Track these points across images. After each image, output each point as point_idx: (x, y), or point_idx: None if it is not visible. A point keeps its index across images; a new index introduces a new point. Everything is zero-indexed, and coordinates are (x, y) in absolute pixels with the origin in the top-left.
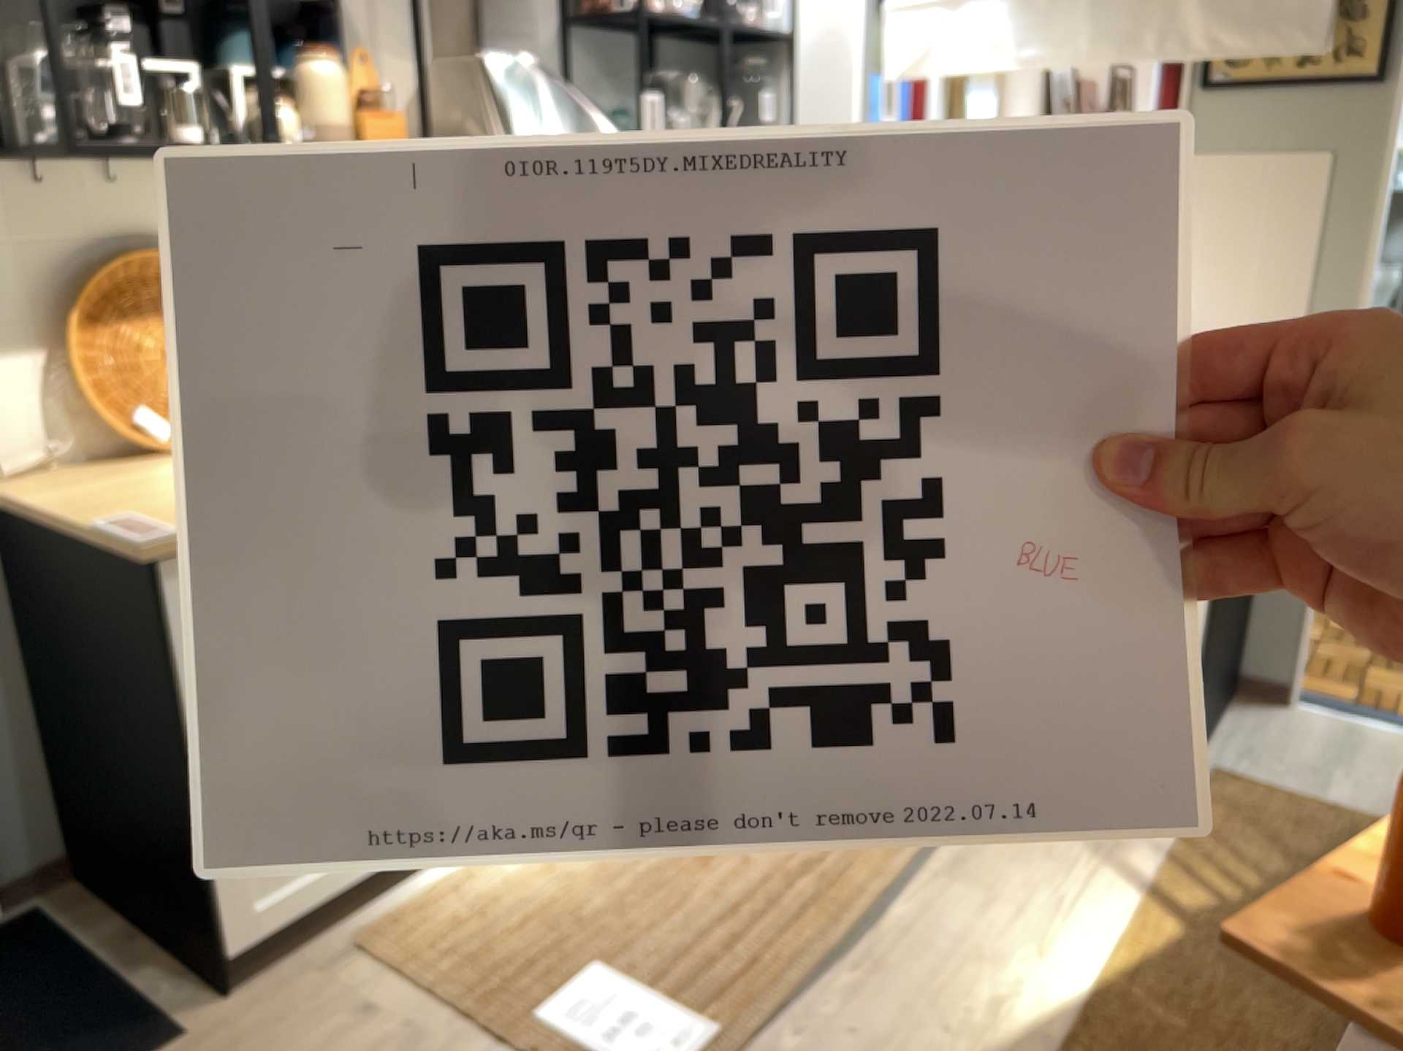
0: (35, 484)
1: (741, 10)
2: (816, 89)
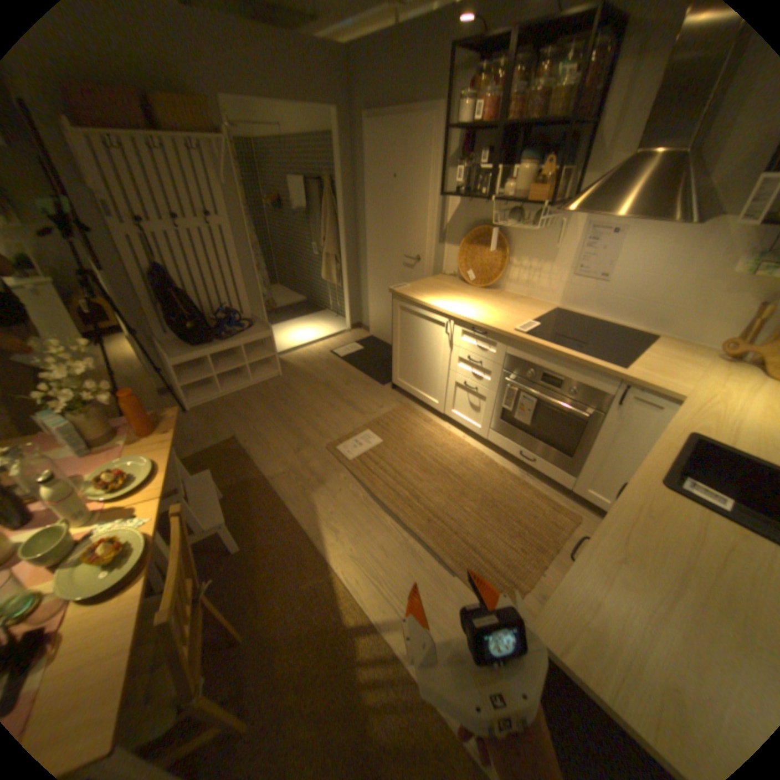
0: (442, 277)
1: None
2: None
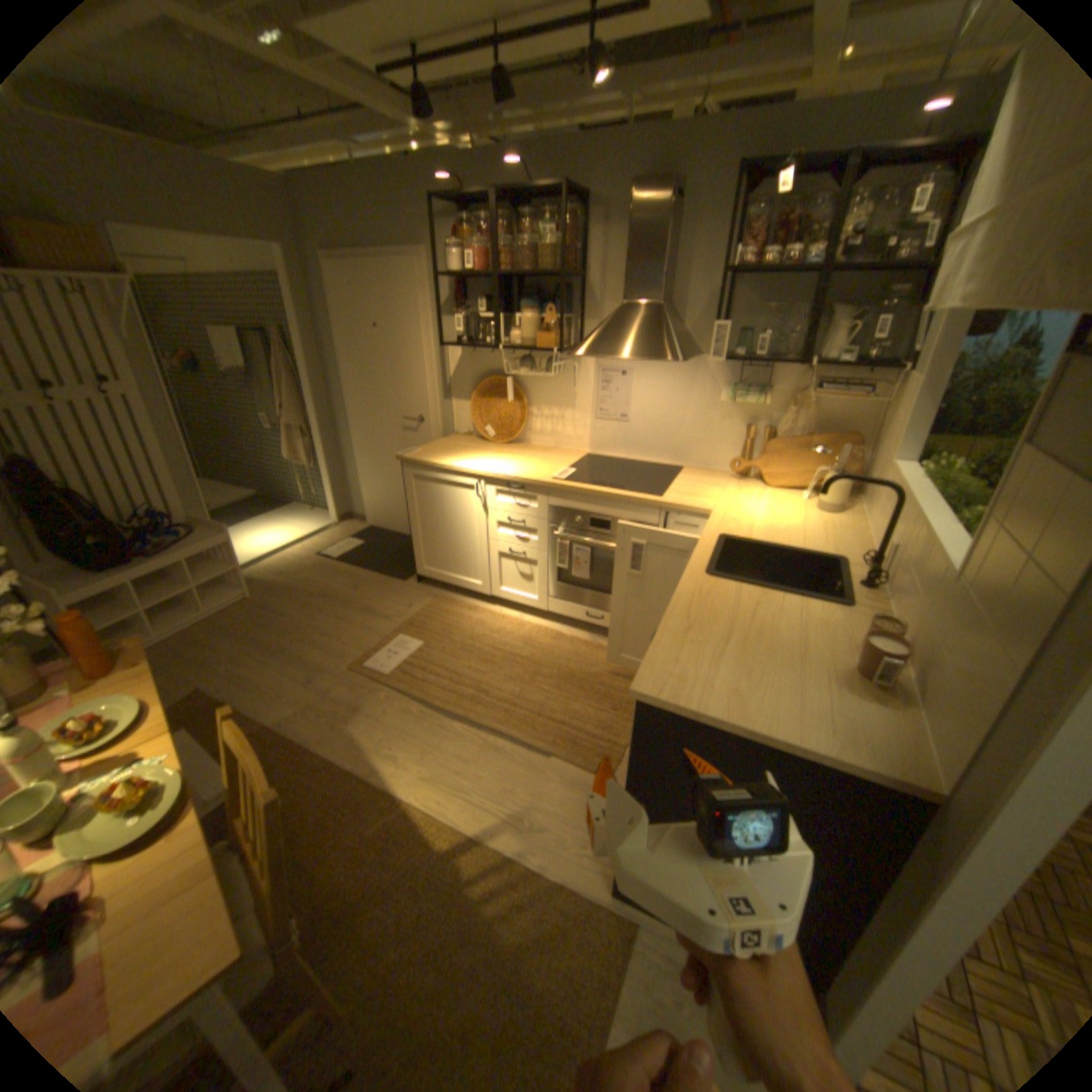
0: (457, 437)
1: (893, 245)
2: (939, 313)
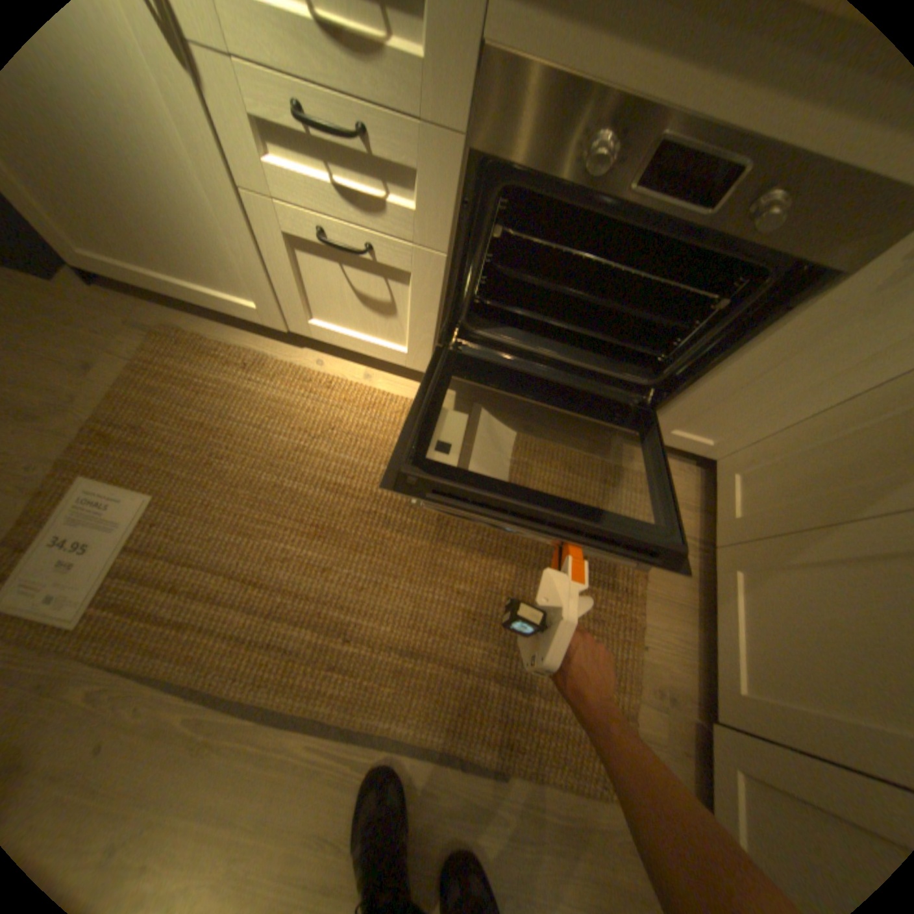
0: None
1: None
2: None
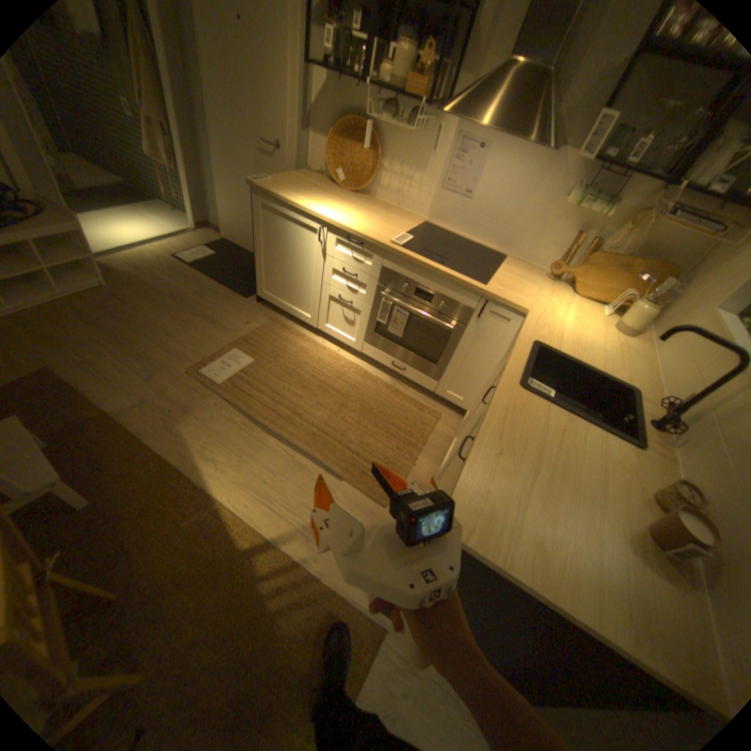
0: (309, 174)
1: None
2: None
